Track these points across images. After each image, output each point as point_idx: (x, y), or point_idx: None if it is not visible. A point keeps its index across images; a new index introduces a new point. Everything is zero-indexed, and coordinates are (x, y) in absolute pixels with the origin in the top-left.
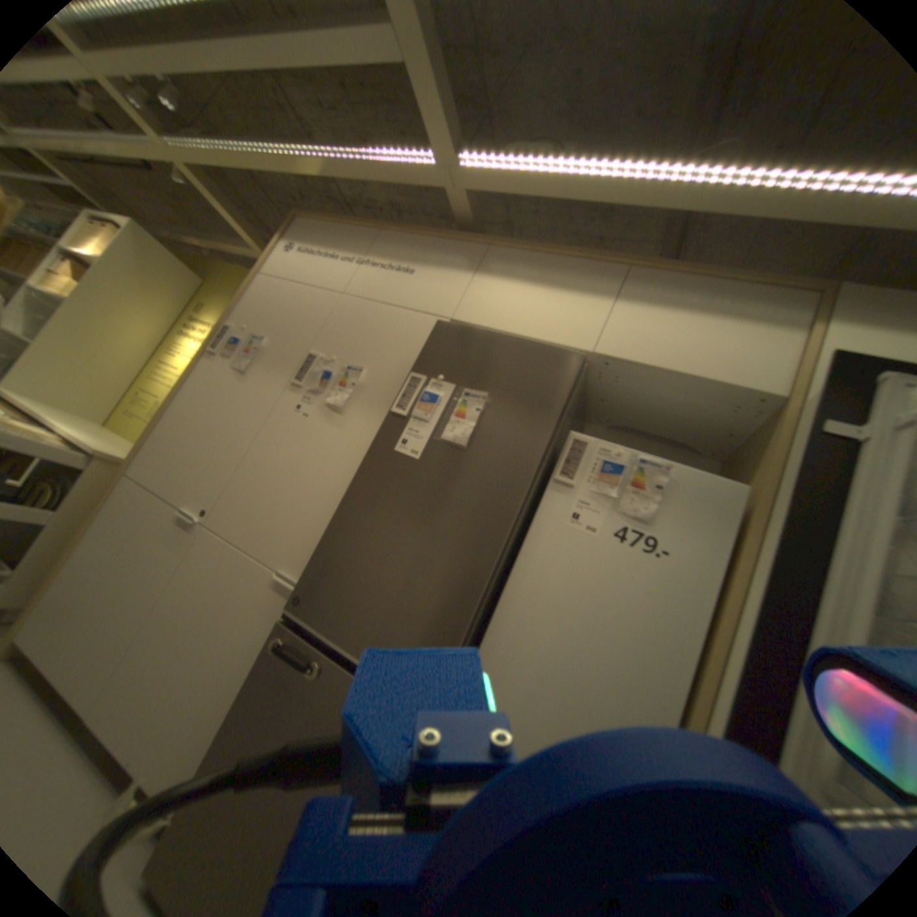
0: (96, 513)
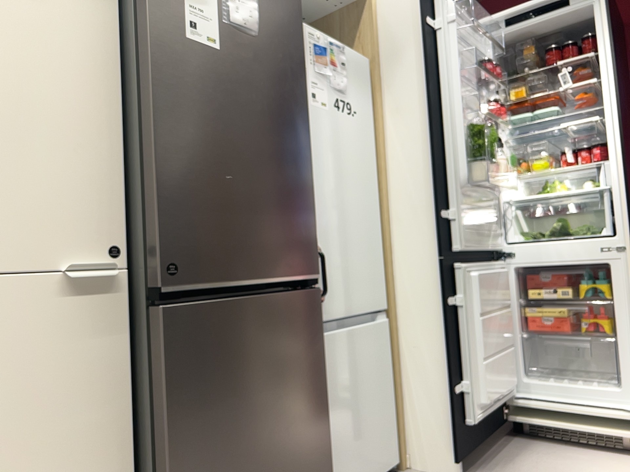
0: None
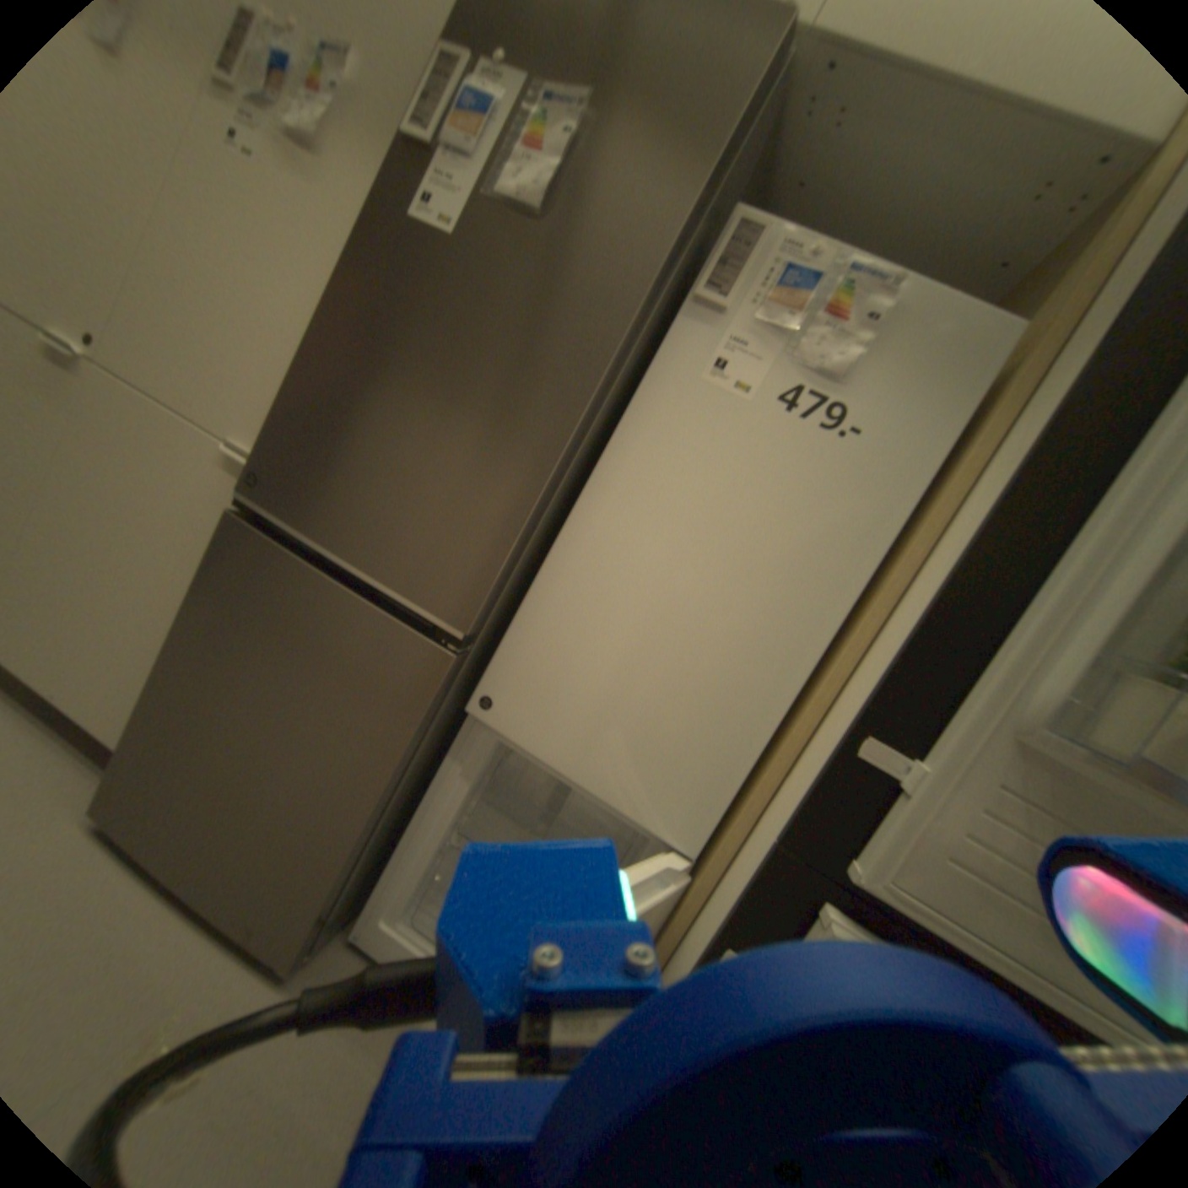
0: None
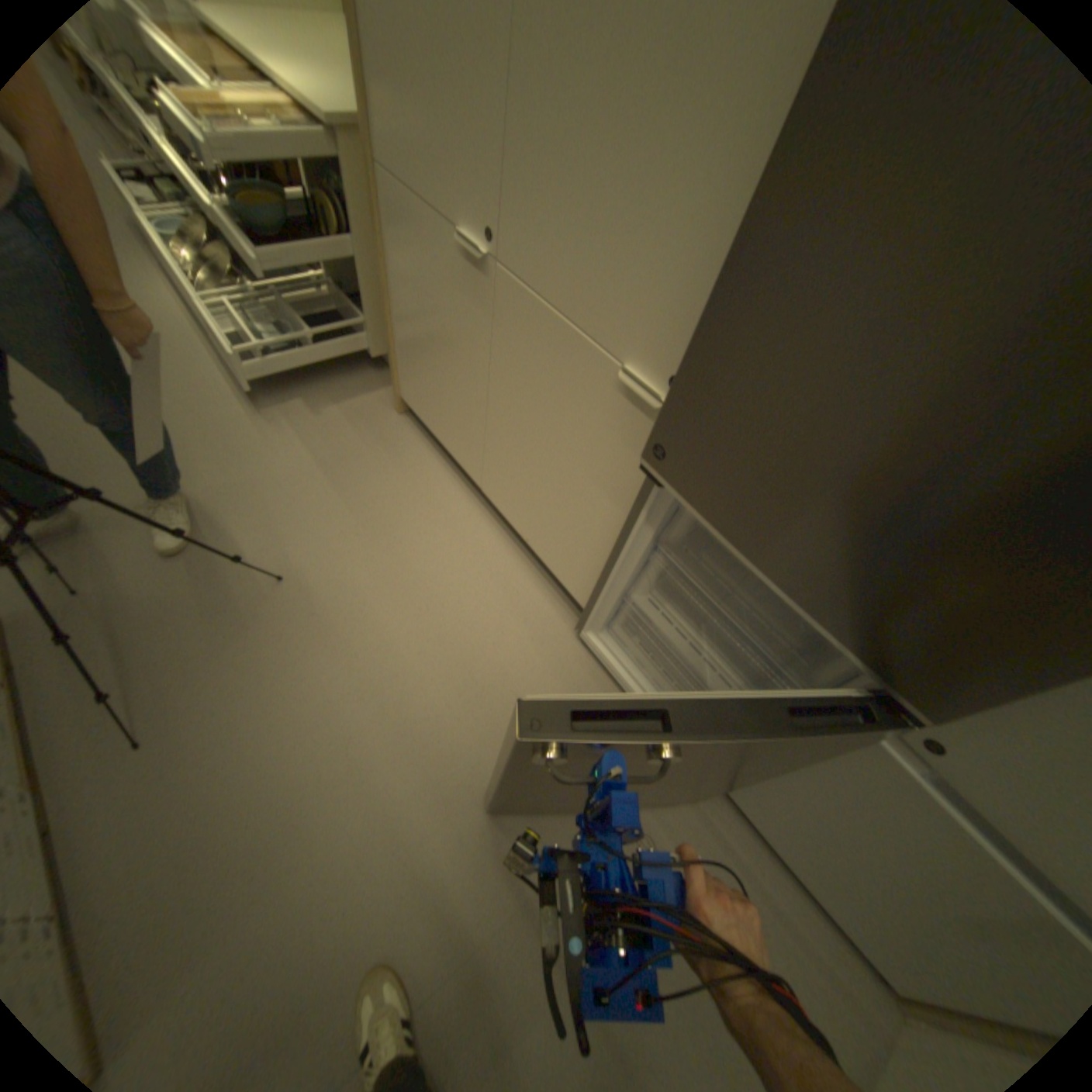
0: (380, 233)
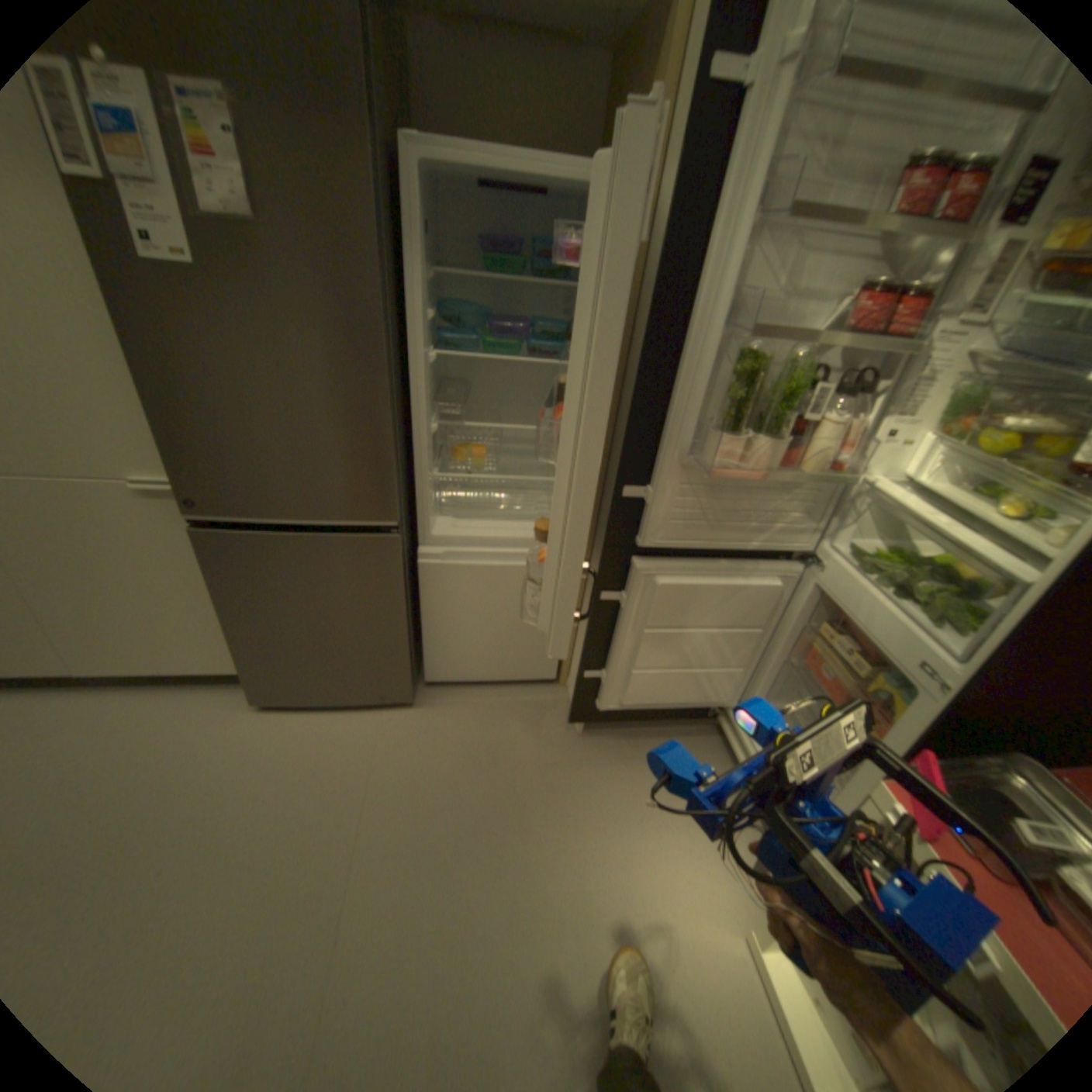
0: None
